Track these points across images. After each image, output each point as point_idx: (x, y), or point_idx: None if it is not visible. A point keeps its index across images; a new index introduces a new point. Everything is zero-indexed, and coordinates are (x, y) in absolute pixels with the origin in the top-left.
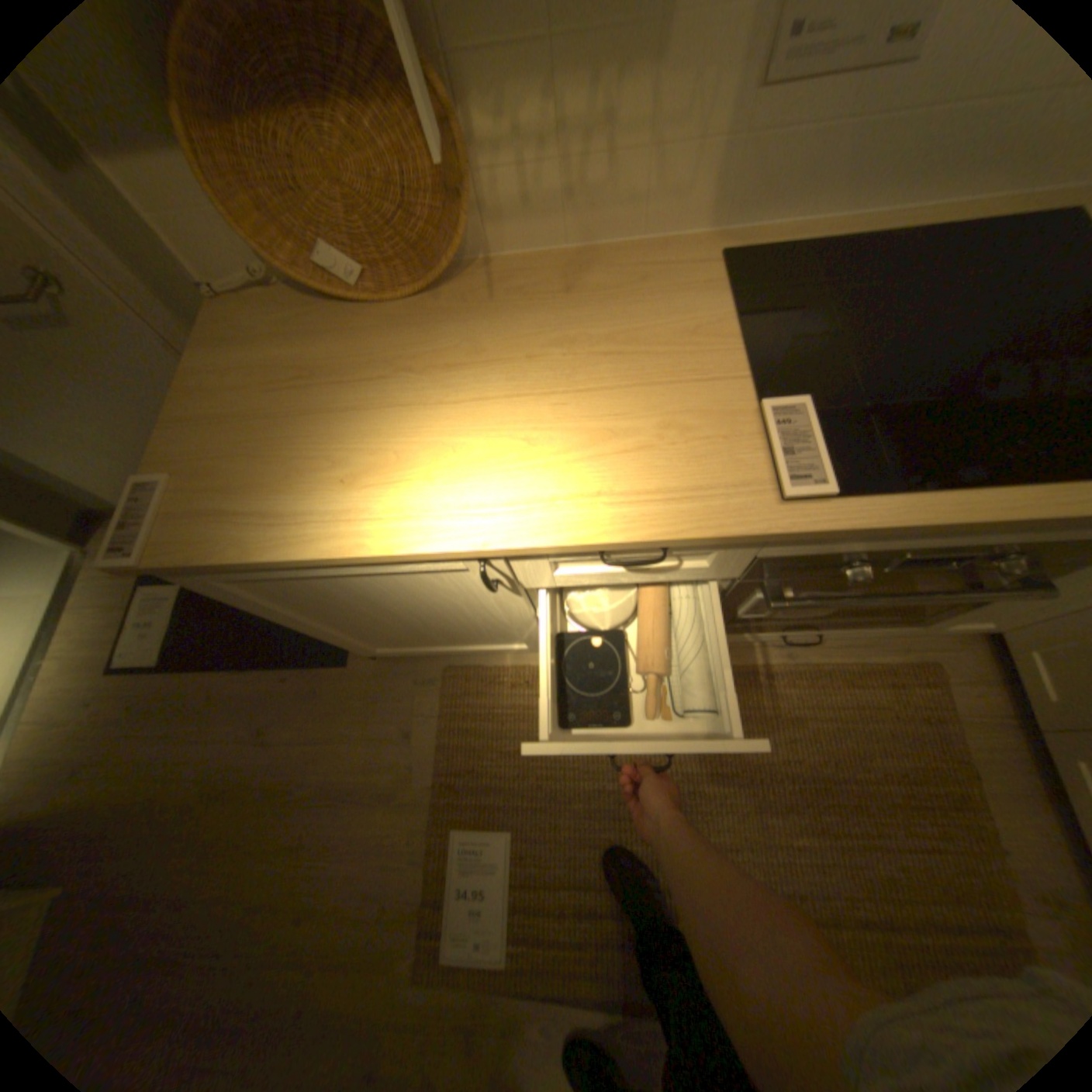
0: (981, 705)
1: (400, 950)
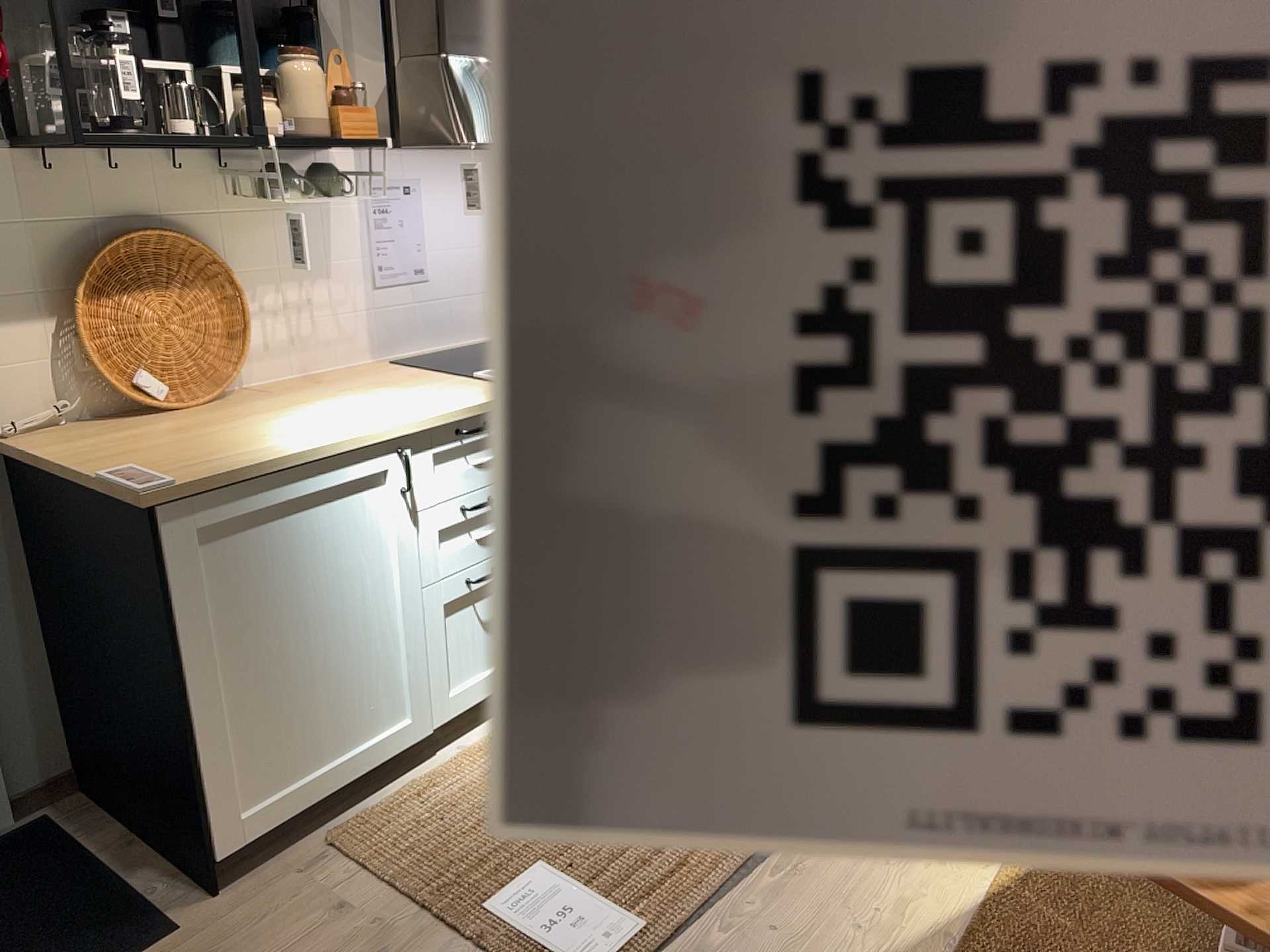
0: None
1: None
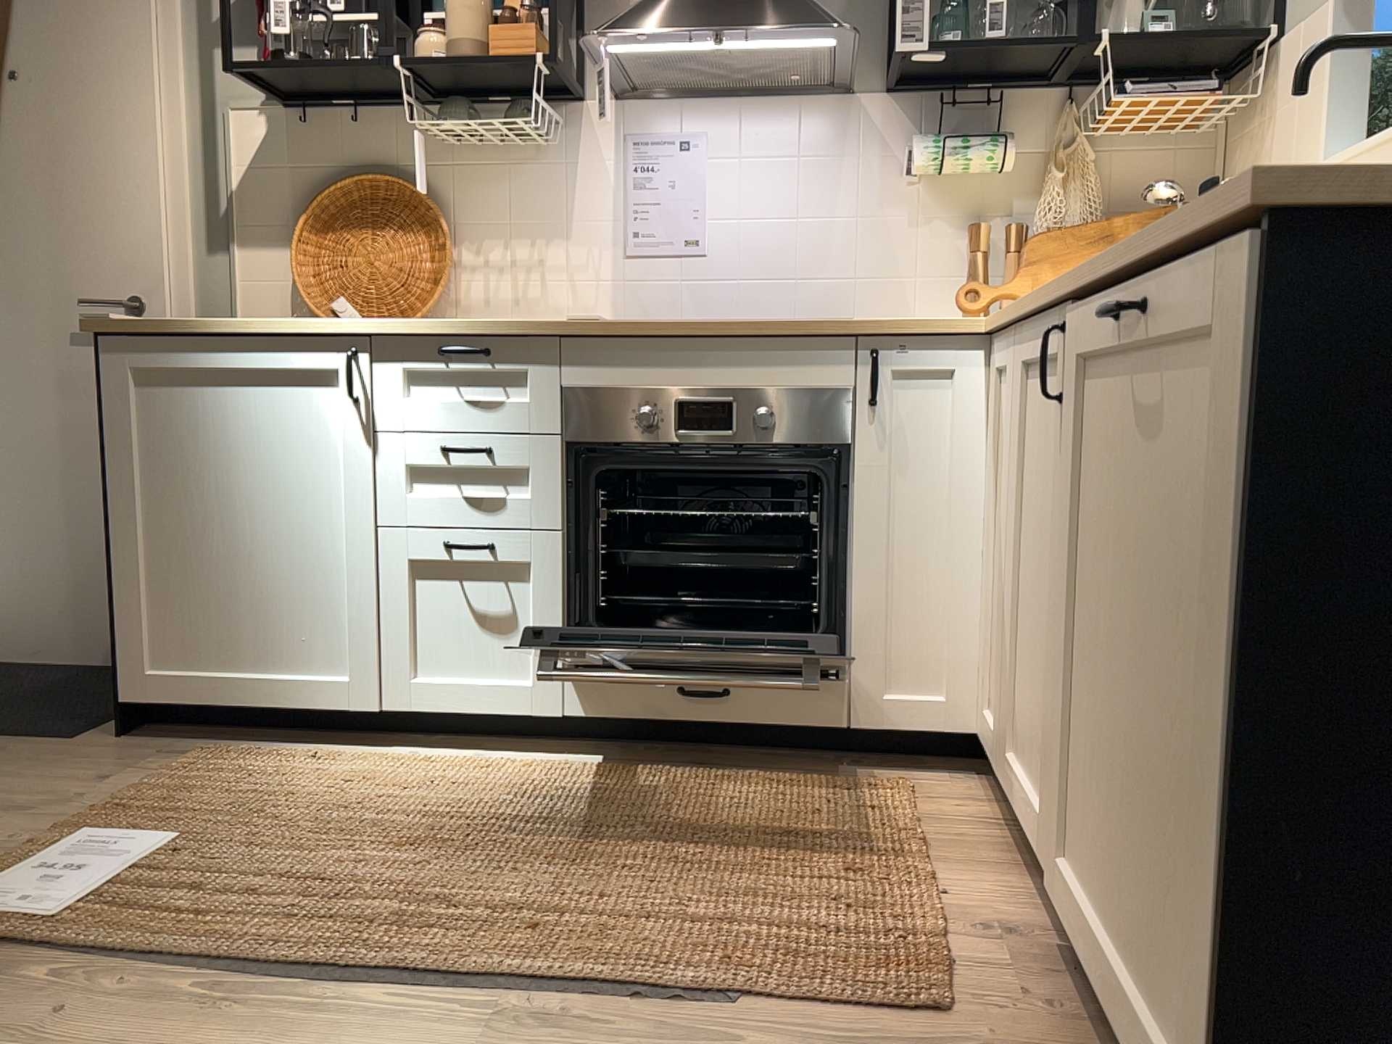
0: (967, 813)
1: None
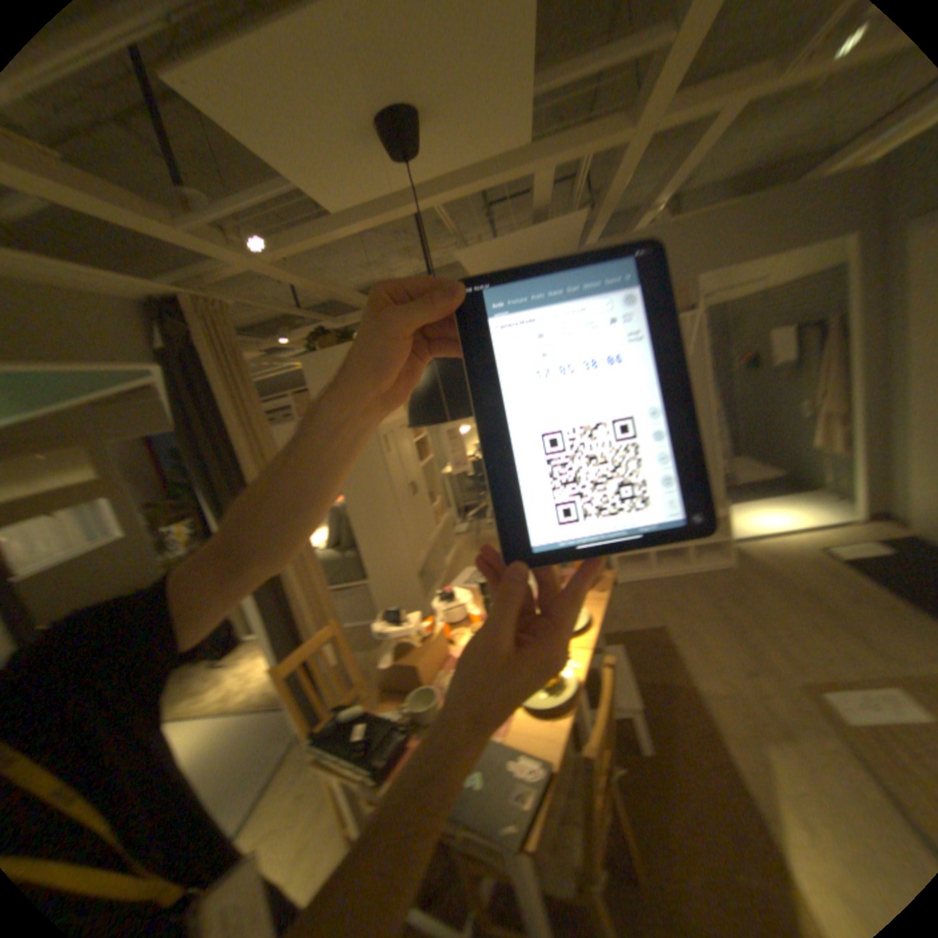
0: None
1: (815, 678)
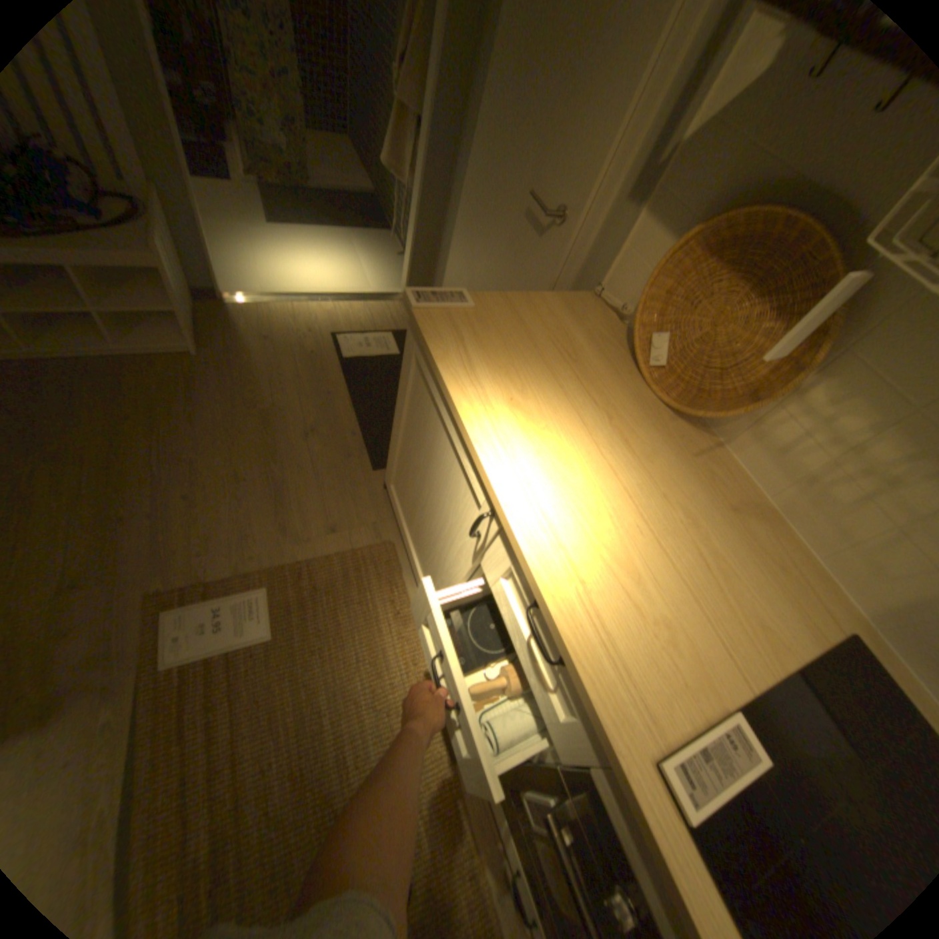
0: None
1: (170, 581)
